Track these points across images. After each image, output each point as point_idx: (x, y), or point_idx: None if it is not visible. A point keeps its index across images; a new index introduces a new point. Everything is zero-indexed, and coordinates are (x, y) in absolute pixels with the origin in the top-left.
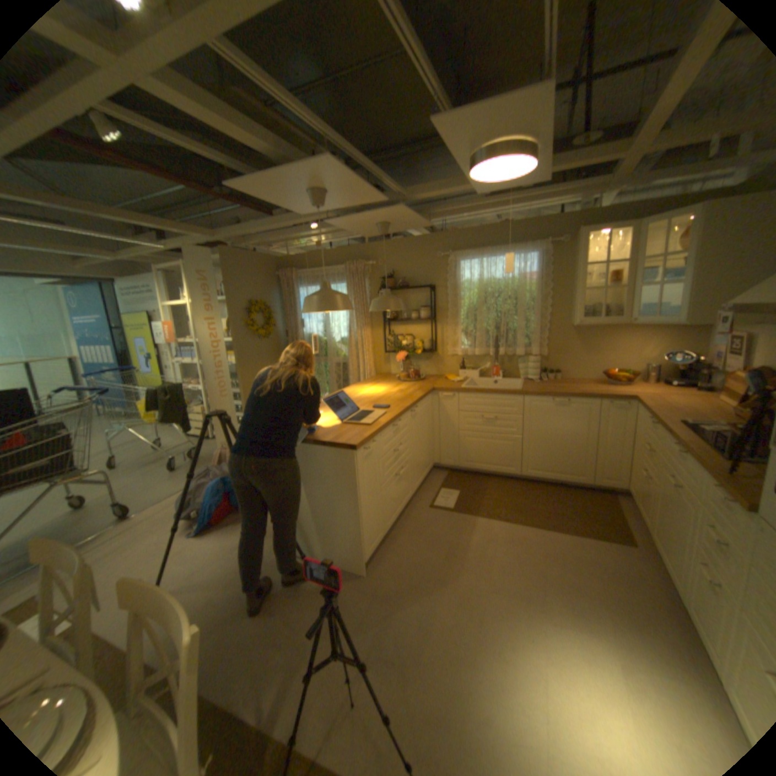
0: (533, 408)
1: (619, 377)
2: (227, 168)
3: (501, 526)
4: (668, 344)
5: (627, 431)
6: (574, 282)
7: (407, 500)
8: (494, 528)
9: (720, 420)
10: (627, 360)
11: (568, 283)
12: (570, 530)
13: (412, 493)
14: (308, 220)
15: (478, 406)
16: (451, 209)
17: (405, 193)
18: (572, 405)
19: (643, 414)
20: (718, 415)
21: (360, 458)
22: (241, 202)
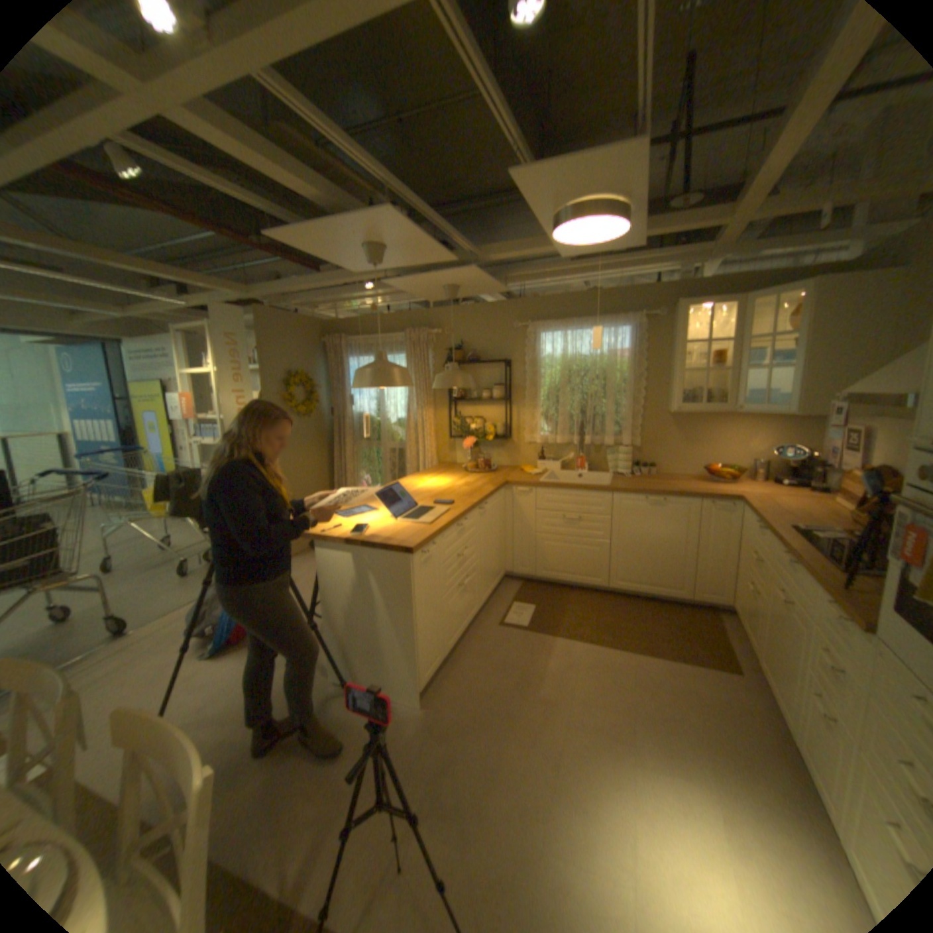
0: (623, 508)
1: (723, 473)
2: (268, 215)
3: (584, 649)
4: (778, 436)
5: (732, 537)
6: (672, 362)
7: (472, 616)
8: (576, 651)
9: (836, 526)
10: (732, 454)
11: (665, 363)
12: (665, 654)
13: (478, 608)
14: (362, 279)
15: (559, 504)
16: (531, 273)
17: (478, 253)
18: (668, 505)
19: (749, 517)
20: (833, 520)
21: (417, 564)
22: (283, 255)
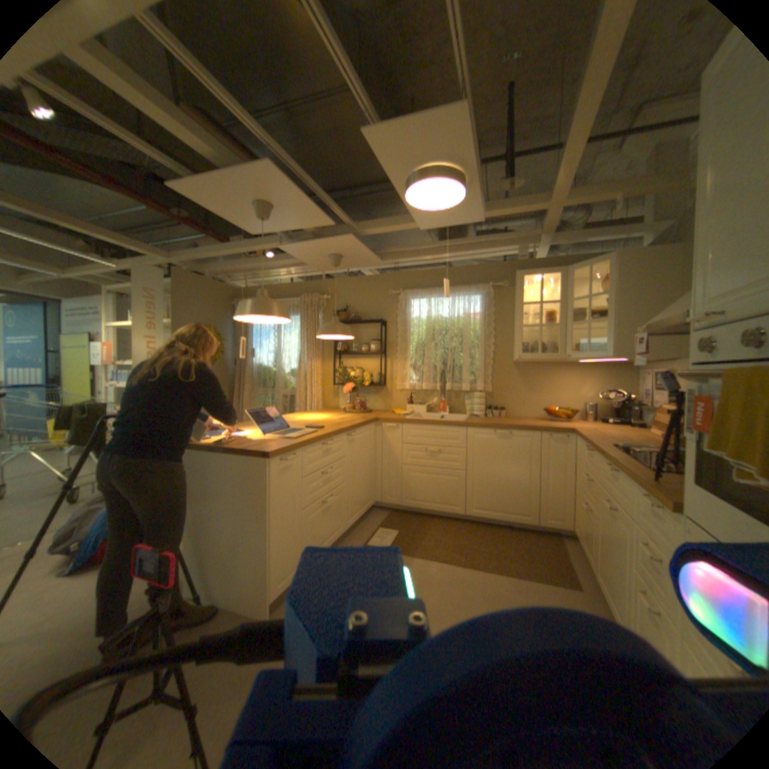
0: (475, 441)
1: (558, 413)
2: None
3: (437, 567)
4: (601, 385)
5: (567, 466)
6: (514, 323)
7: (336, 535)
8: (430, 569)
9: (649, 446)
10: (566, 399)
11: (509, 324)
12: (511, 572)
13: (343, 529)
14: (265, 248)
15: (421, 438)
16: (402, 250)
17: (356, 227)
18: (513, 438)
19: (580, 446)
20: (647, 443)
21: (274, 469)
22: (201, 228)
